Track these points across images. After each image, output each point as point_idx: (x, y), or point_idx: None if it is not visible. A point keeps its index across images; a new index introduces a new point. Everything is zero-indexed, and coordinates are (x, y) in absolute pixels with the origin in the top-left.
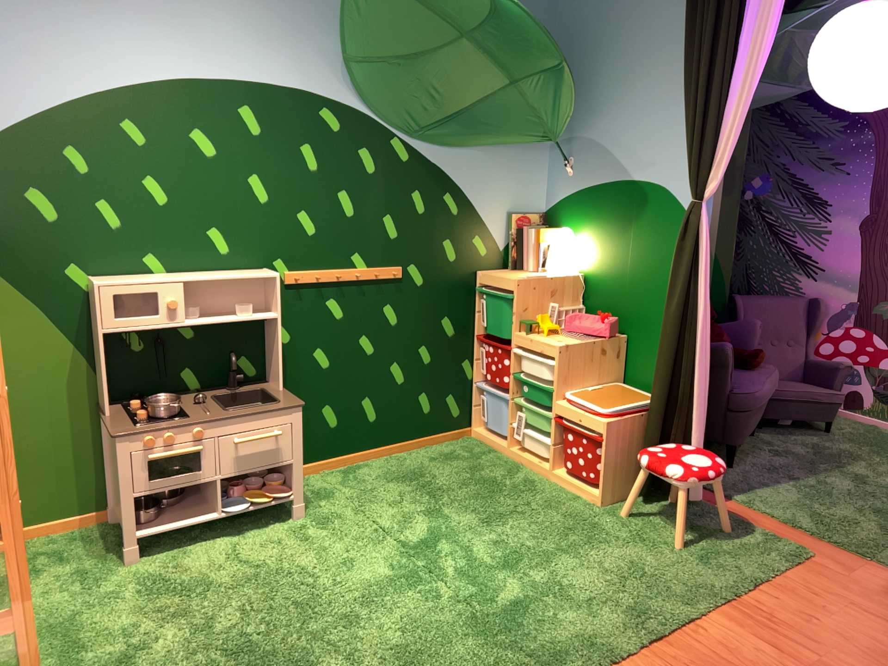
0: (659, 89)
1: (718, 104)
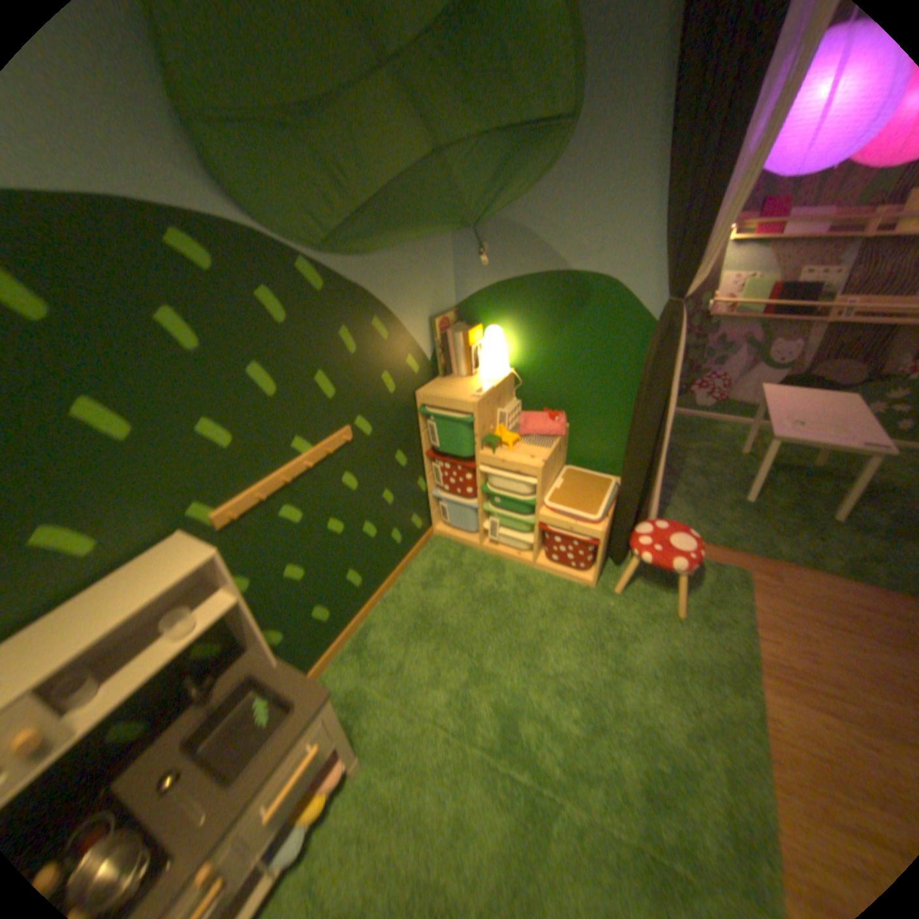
0: (610, 155)
1: (725, 179)
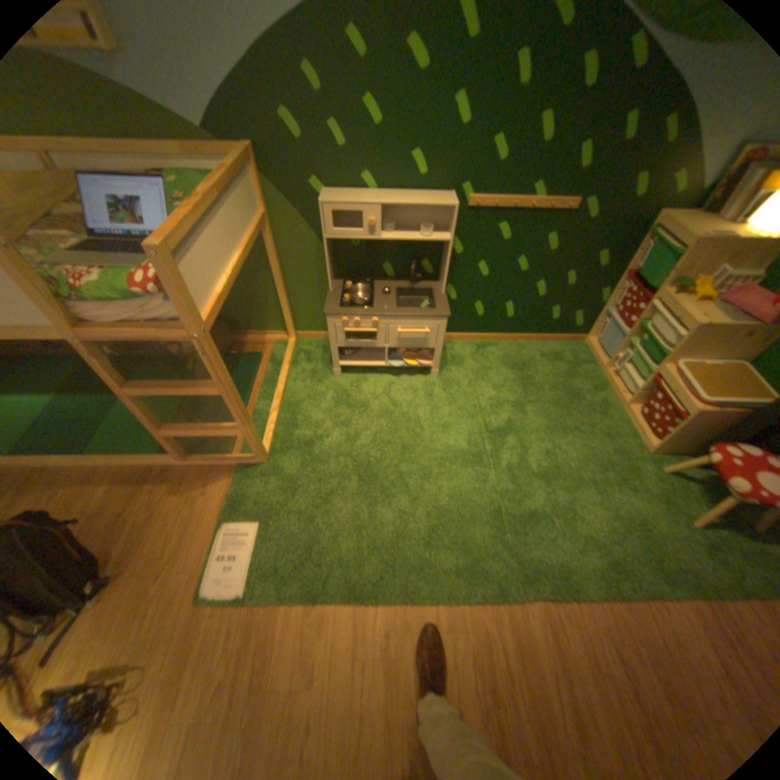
0: None
1: None
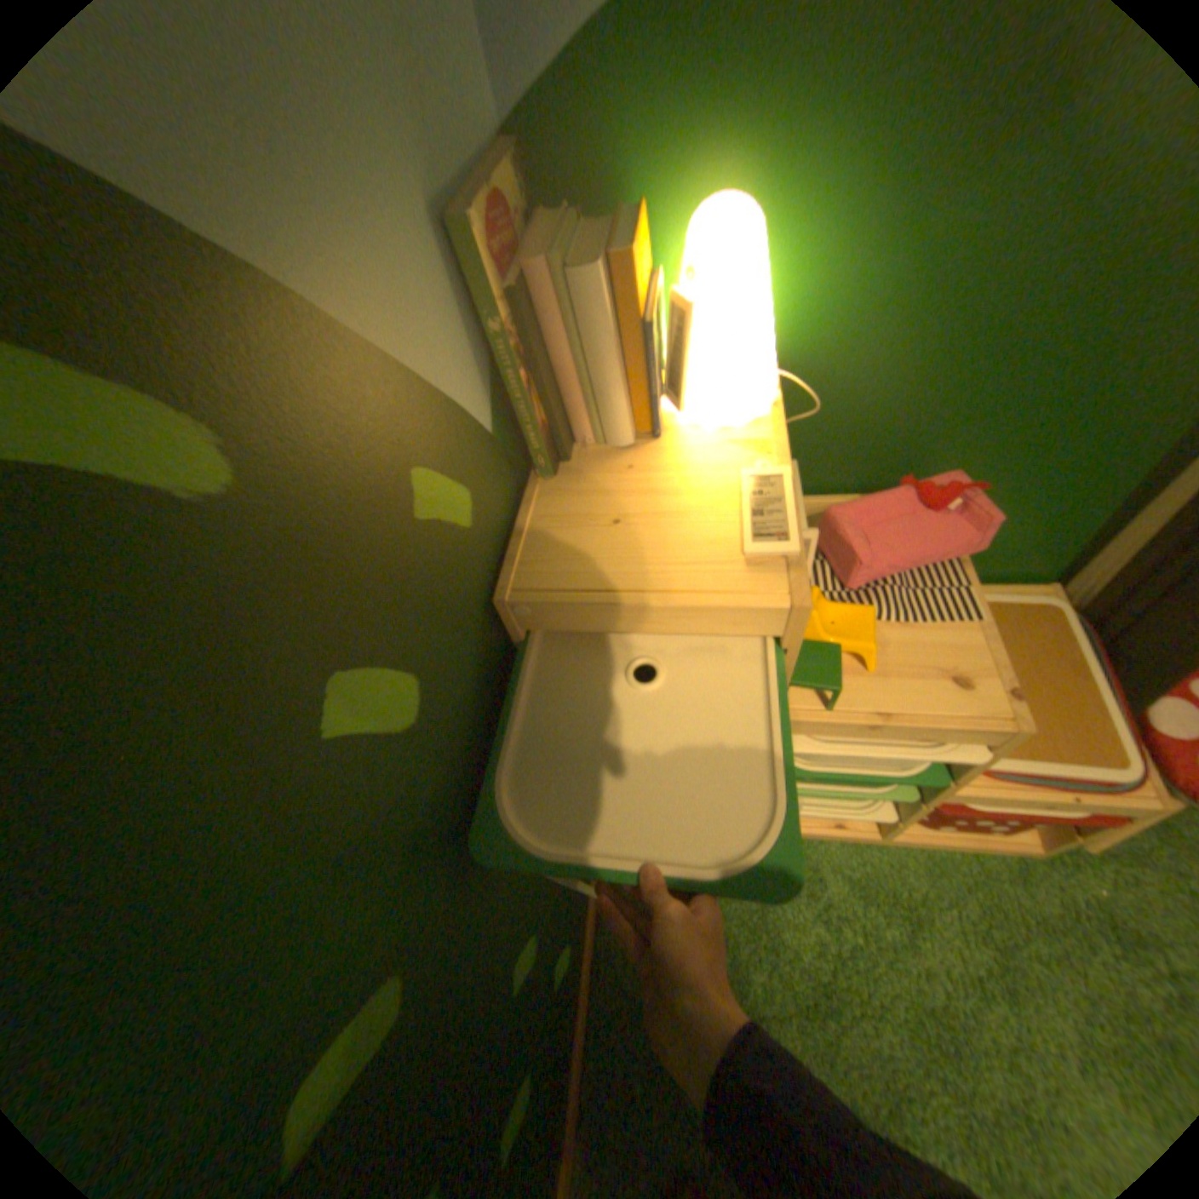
0: None
1: None
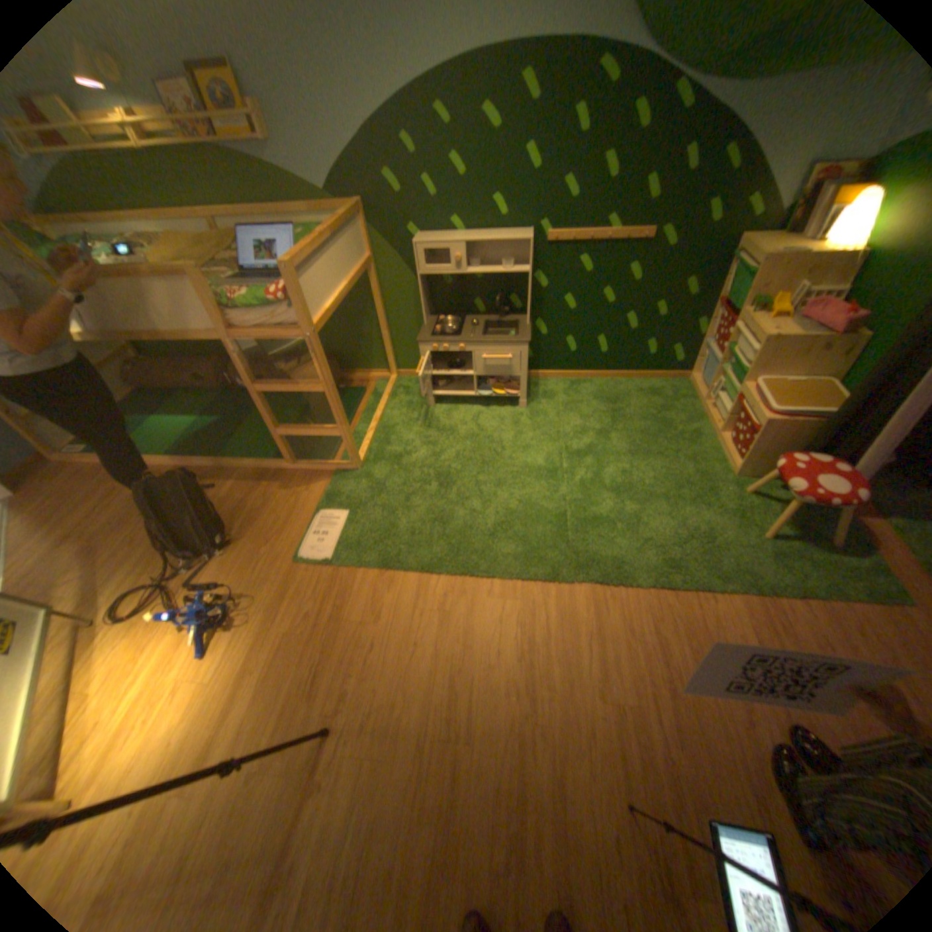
0: None
1: None
